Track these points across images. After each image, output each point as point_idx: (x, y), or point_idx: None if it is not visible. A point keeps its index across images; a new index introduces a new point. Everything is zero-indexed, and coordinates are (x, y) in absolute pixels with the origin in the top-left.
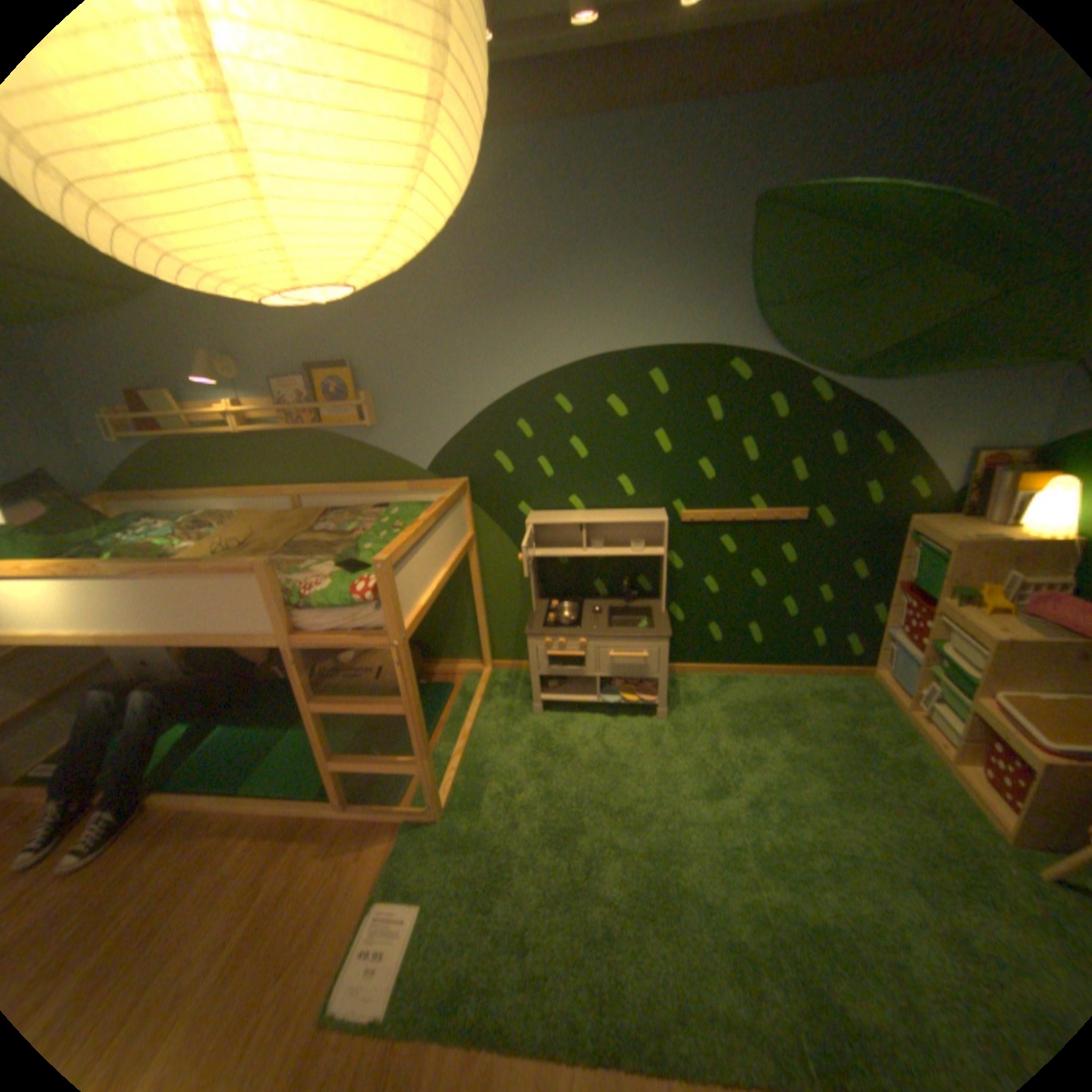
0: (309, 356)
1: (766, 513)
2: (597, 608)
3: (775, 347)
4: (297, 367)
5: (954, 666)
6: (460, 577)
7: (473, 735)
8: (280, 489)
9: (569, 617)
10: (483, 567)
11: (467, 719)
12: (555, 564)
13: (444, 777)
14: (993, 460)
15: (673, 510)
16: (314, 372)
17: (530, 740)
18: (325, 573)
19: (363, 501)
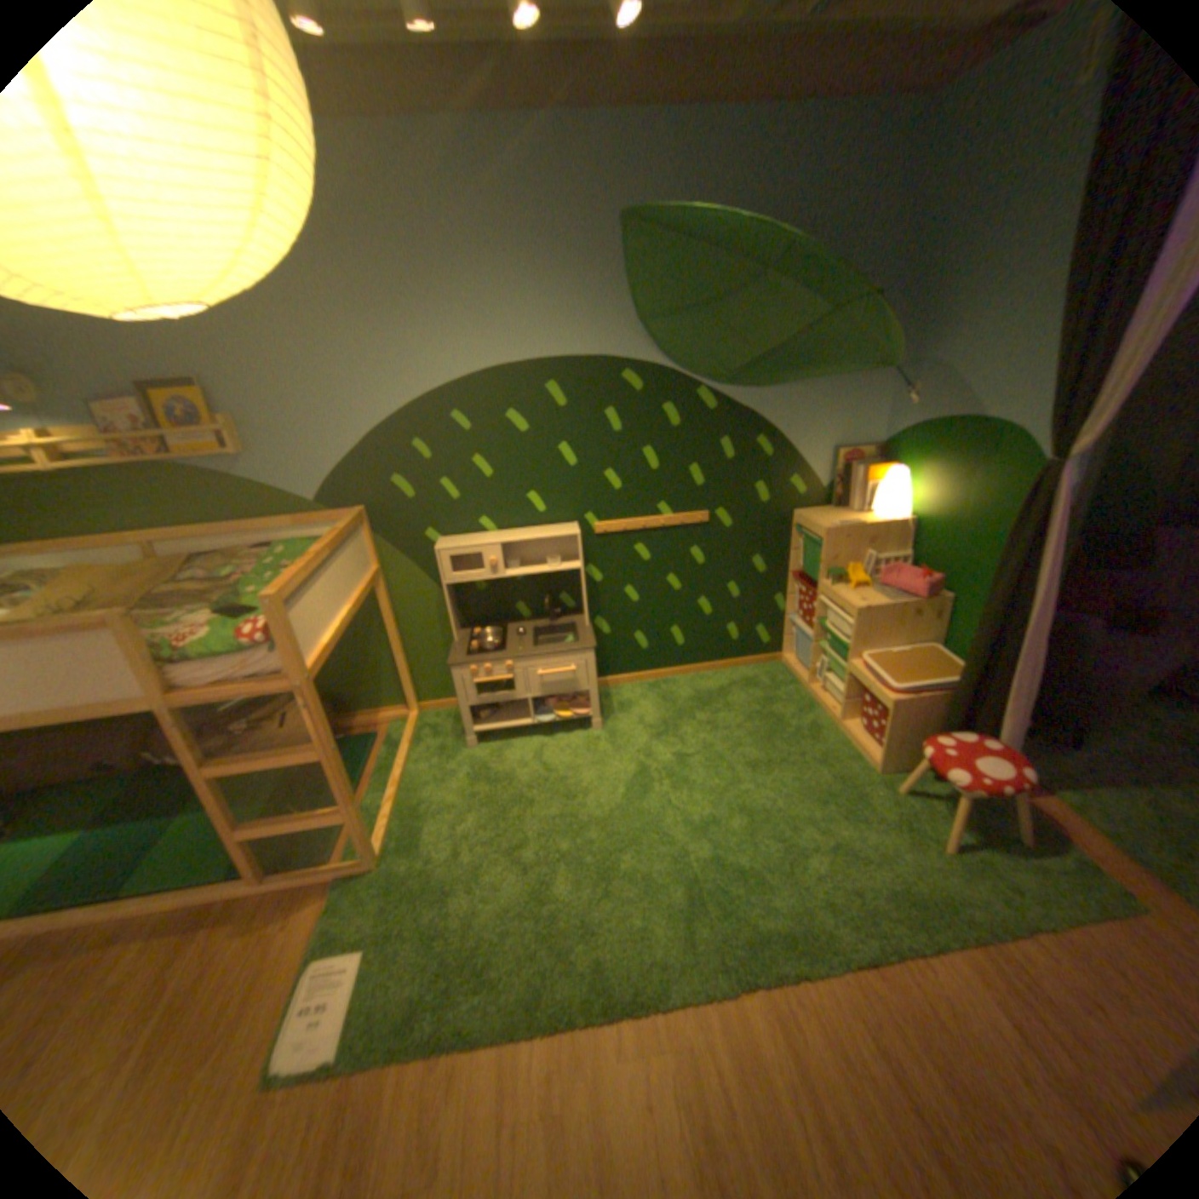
0: (142, 373)
1: (672, 518)
2: (522, 631)
3: (661, 359)
4: (128, 388)
5: (832, 637)
6: (370, 617)
7: (405, 780)
8: (124, 537)
9: (493, 642)
10: (395, 603)
11: (396, 765)
12: (473, 590)
13: (376, 826)
14: (848, 456)
15: (586, 523)
16: (153, 393)
17: (467, 773)
18: (201, 622)
19: (239, 542)
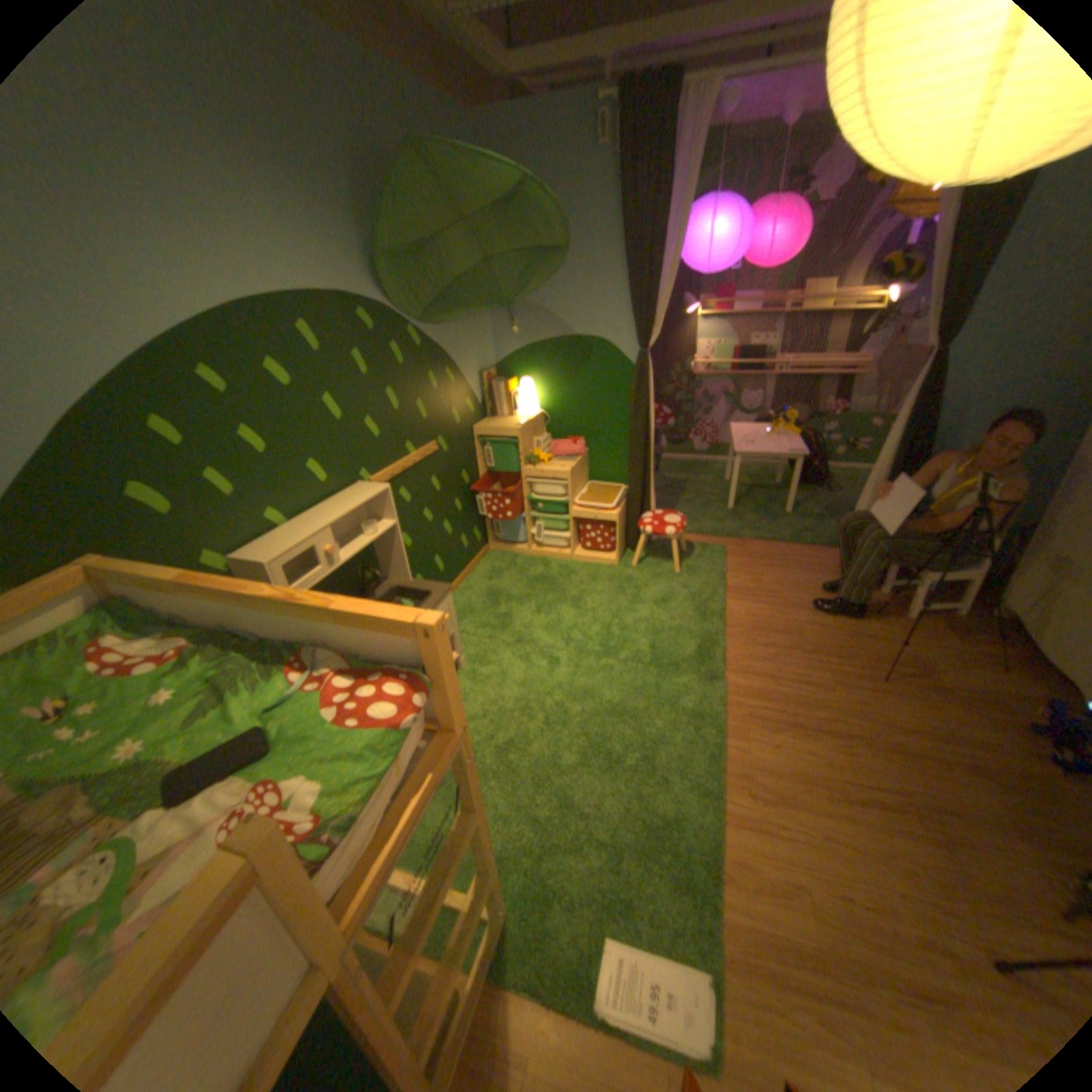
0: None
1: (417, 454)
2: None
3: (380, 297)
4: None
5: (548, 502)
6: None
7: None
8: None
9: None
10: None
11: None
12: None
13: None
14: (487, 378)
15: (361, 480)
16: None
17: None
18: (225, 800)
19: None
